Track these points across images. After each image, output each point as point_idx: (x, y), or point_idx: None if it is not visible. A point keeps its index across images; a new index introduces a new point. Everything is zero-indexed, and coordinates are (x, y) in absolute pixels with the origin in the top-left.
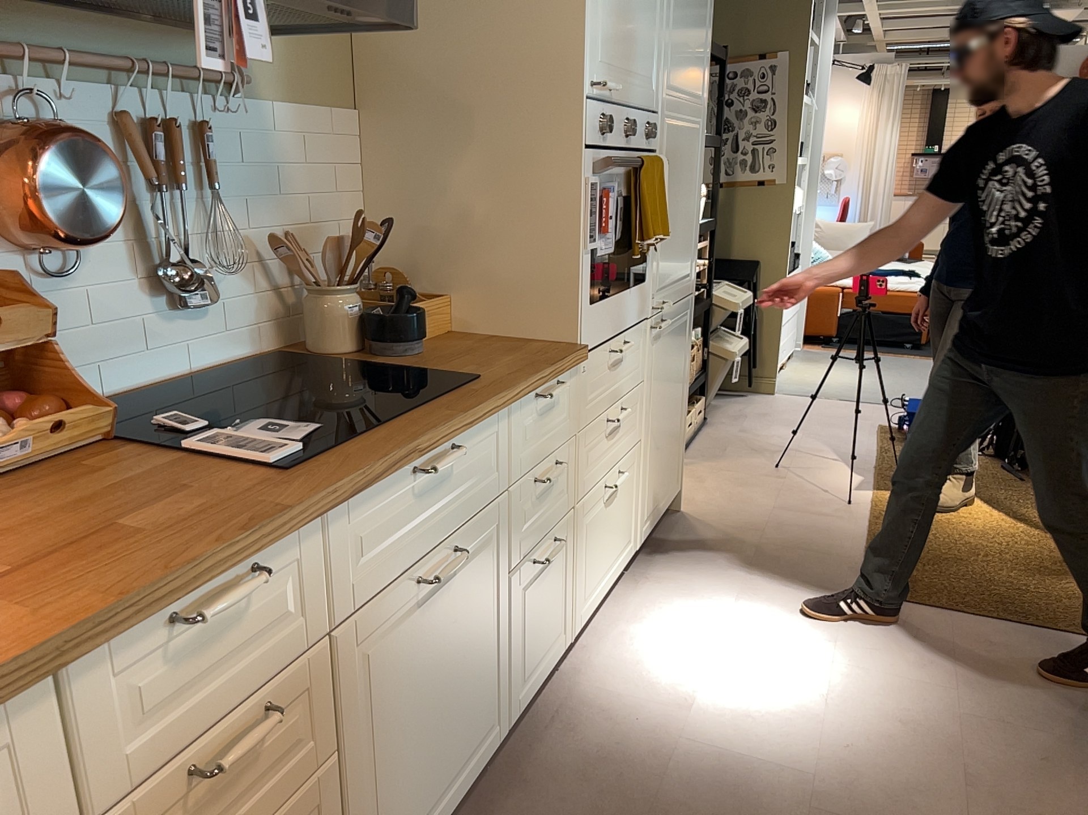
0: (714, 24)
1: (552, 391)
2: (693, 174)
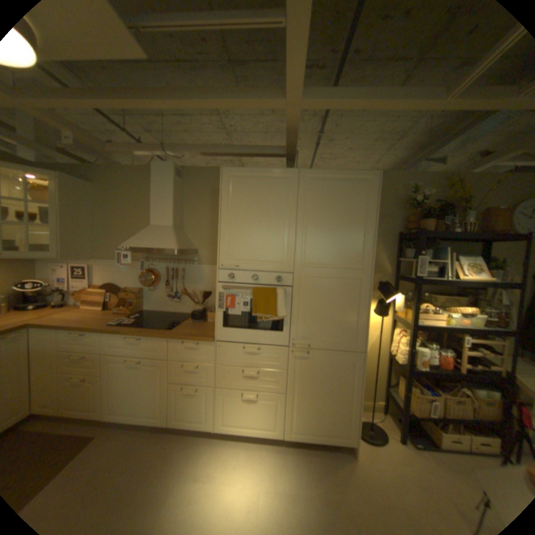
0: (376, 233)
1: (185, 343)
2: (349, 297)
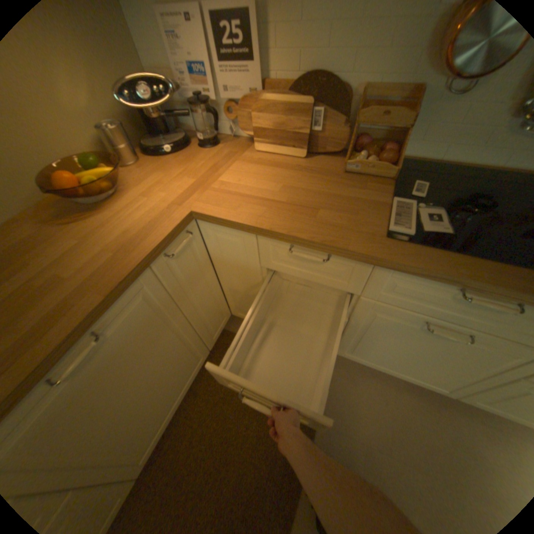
0: None
1: None
2: None
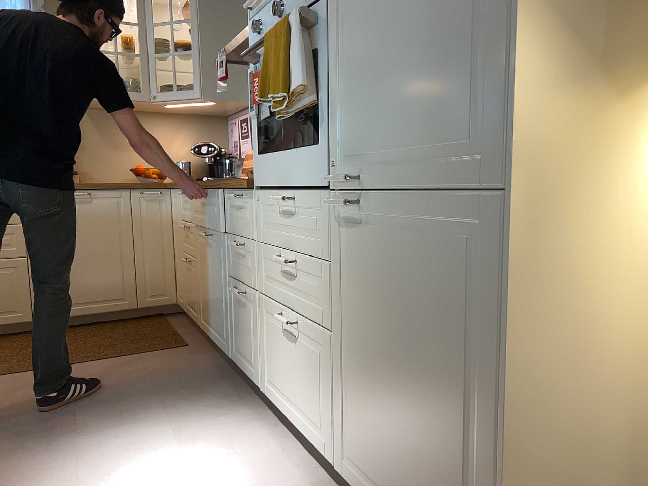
0: None
1: (230, 194)
2: None
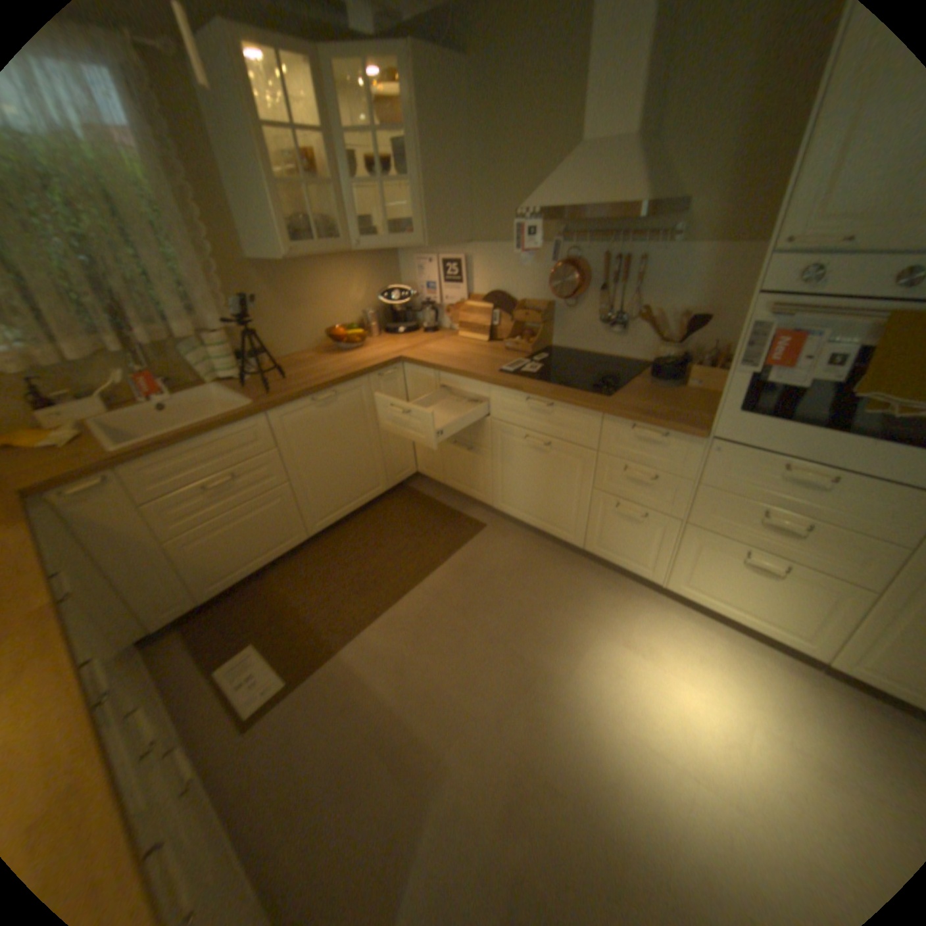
0: None
1: (640, 429)
2: None
